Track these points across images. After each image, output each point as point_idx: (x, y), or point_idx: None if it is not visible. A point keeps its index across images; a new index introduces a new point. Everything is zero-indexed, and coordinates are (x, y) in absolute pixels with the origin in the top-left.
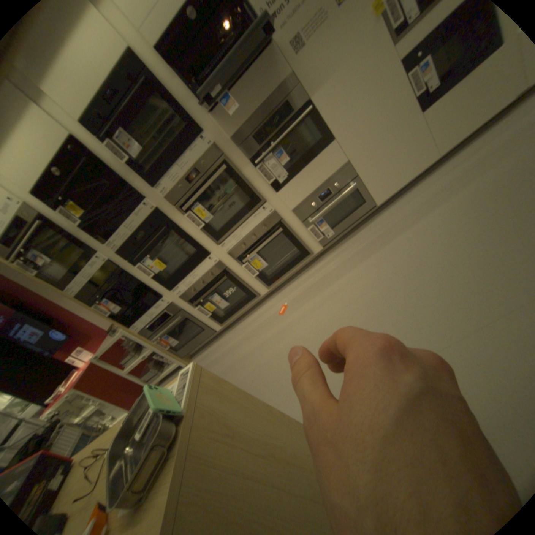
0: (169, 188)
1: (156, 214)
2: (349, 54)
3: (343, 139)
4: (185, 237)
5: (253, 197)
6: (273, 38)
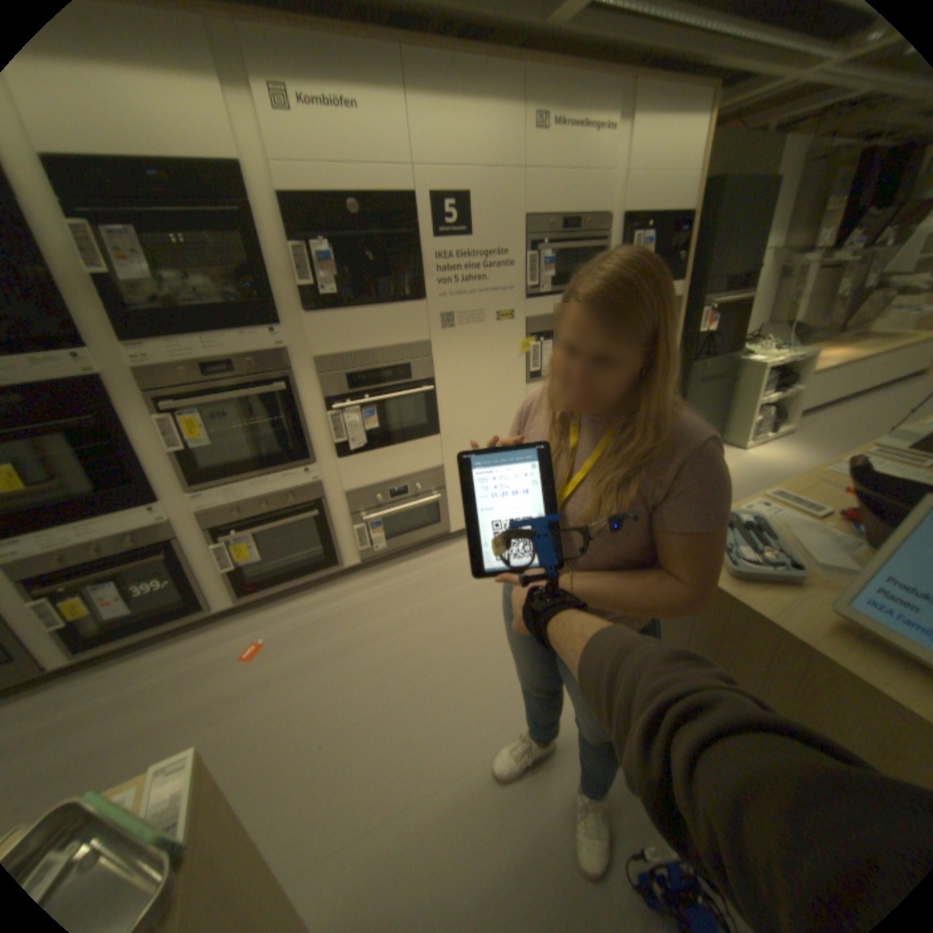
0: (151, 362)
1: (83, 386)
2: (486, 364)
3: (447, 439)
4: (117, 452)
5: (297, 449)
6: (424, 298)
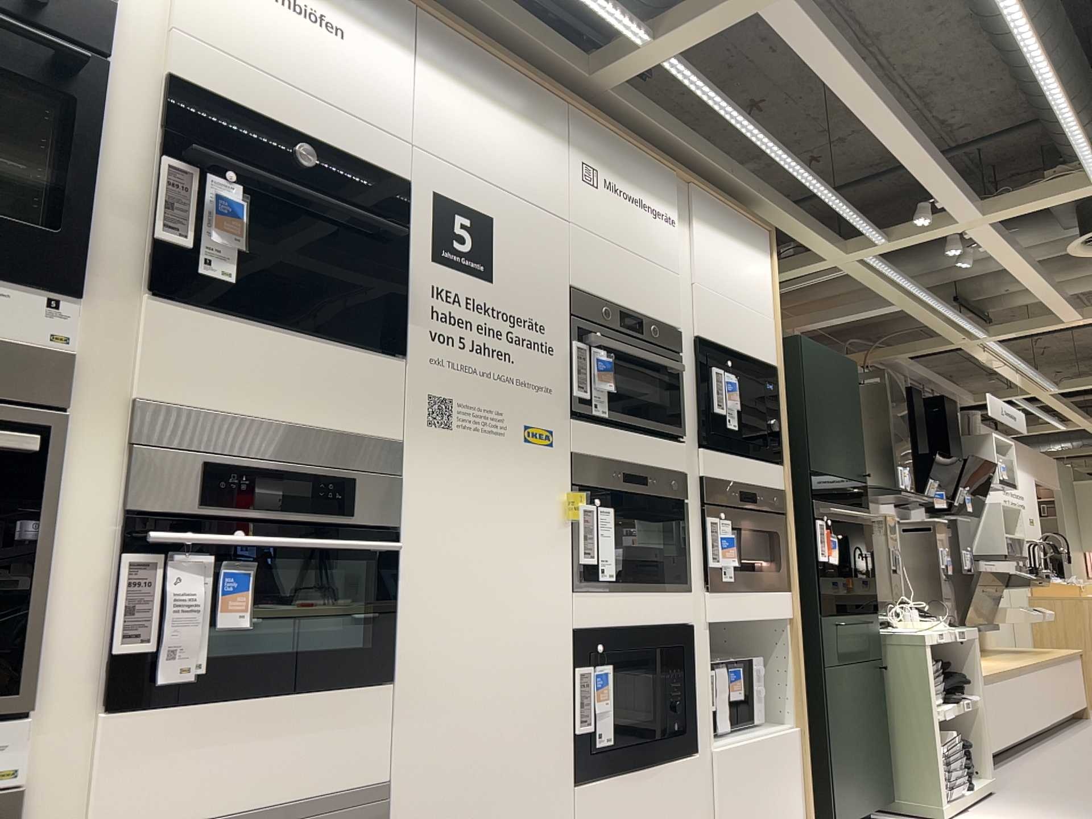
0: None
1: None
2: (504, 526)
3: (408, 703)
4: None
5: None
6: (401, 357)
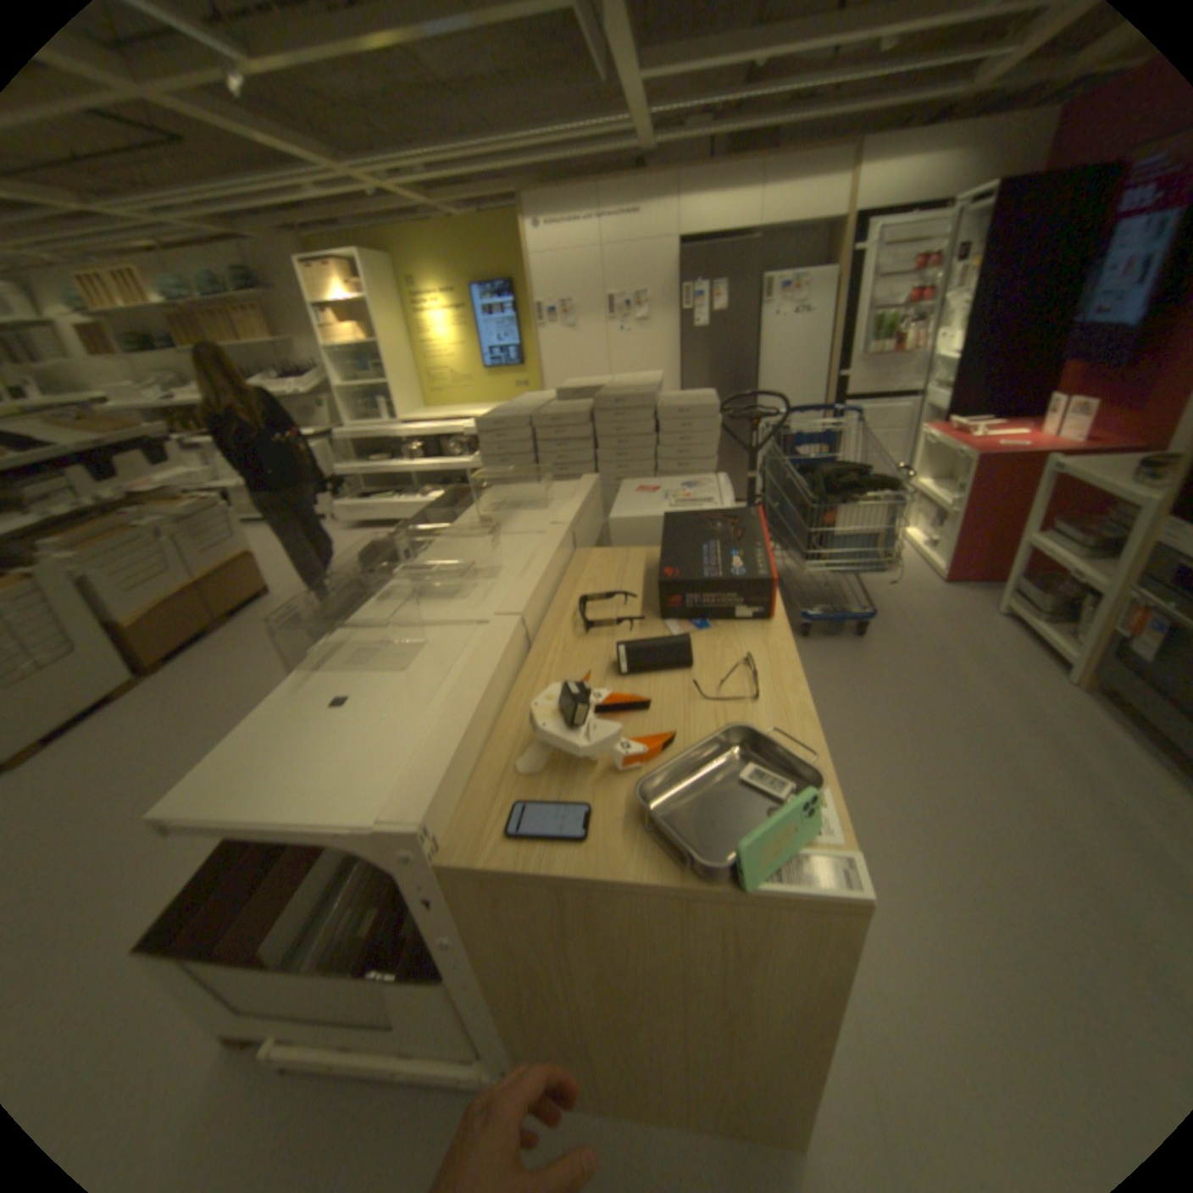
0: None
1: None
2: None
3: None
4: None
5: None
6: None
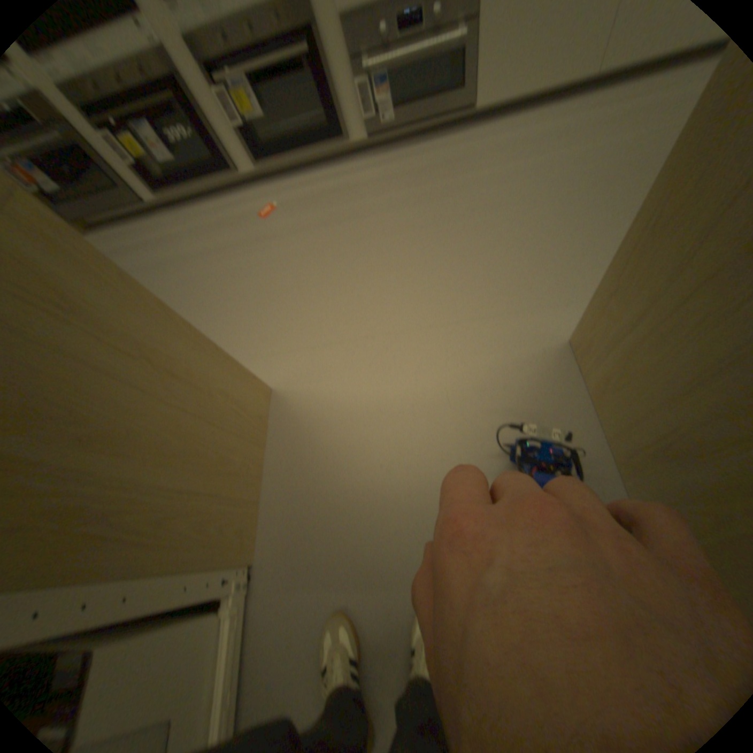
0: None
1: None
2: None
3: None
4: None
5: None
6: None
